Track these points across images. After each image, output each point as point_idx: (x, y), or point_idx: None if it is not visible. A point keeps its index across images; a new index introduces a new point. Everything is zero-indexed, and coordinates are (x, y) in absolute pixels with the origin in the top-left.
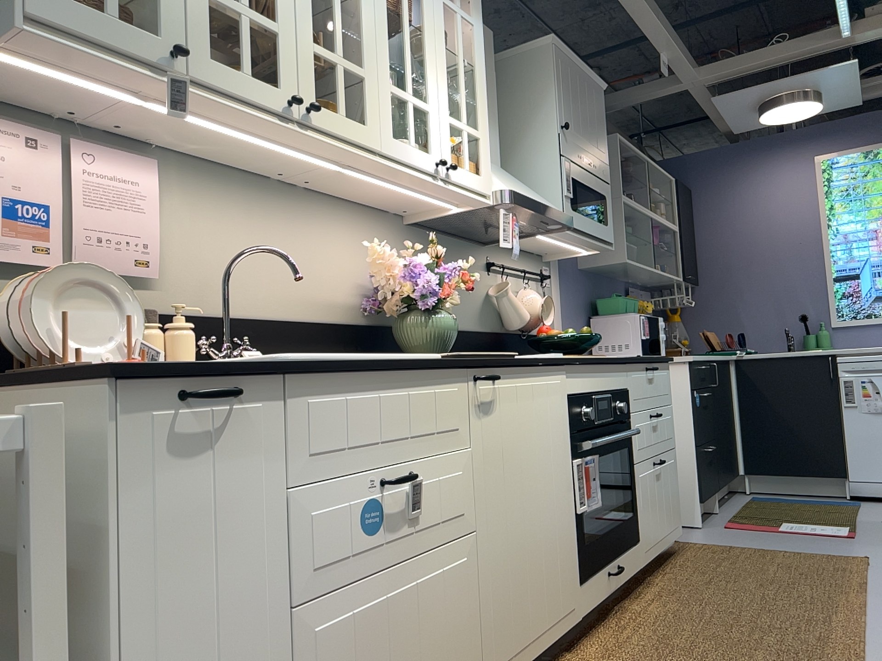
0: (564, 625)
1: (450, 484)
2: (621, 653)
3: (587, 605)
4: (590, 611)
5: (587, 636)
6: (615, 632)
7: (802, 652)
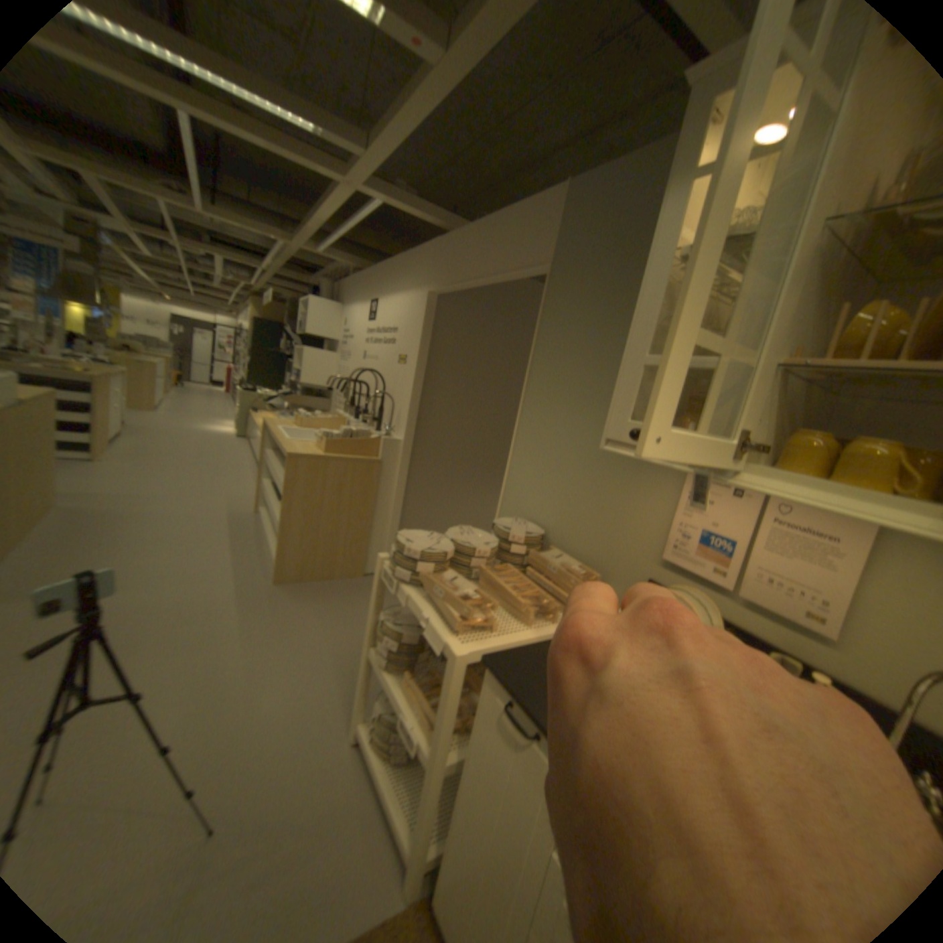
0: None
1: None
2: None
3: None
4: None
5: None
6: None
7: None
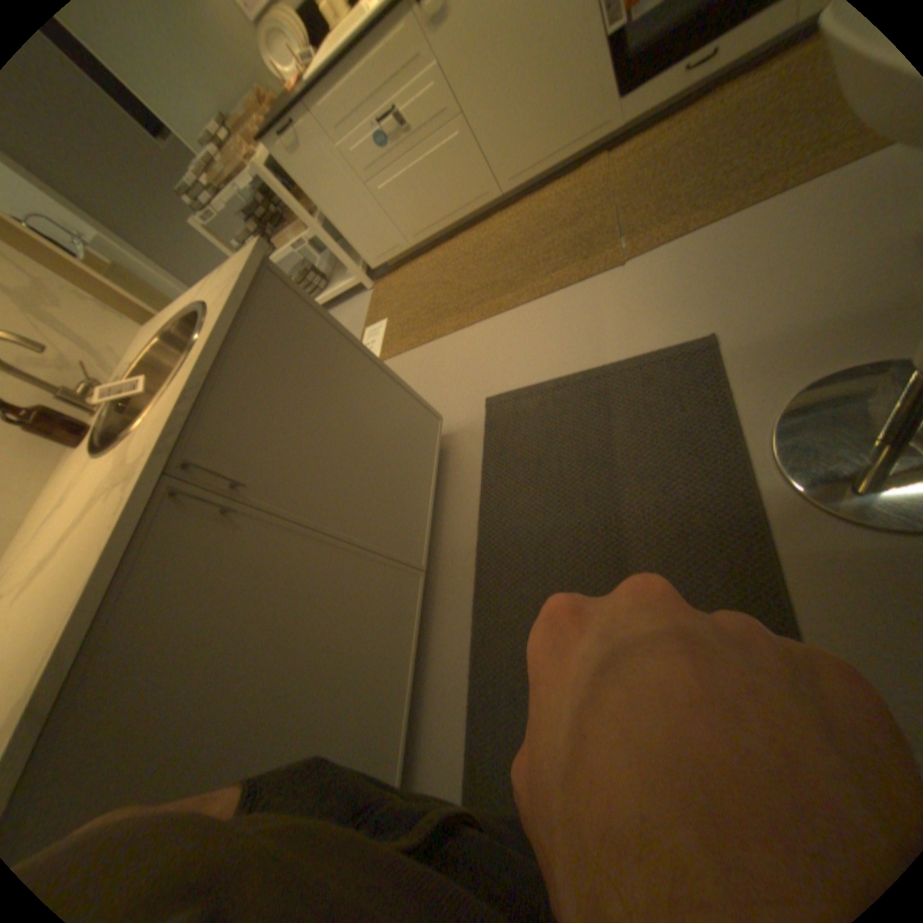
0: (592, 135)
1: (426, 94)
2: (633, 155)
3: (633, 110)
4: (643, 111)
5: (646, 129)
6: (666, 128)
7: (722, 185)
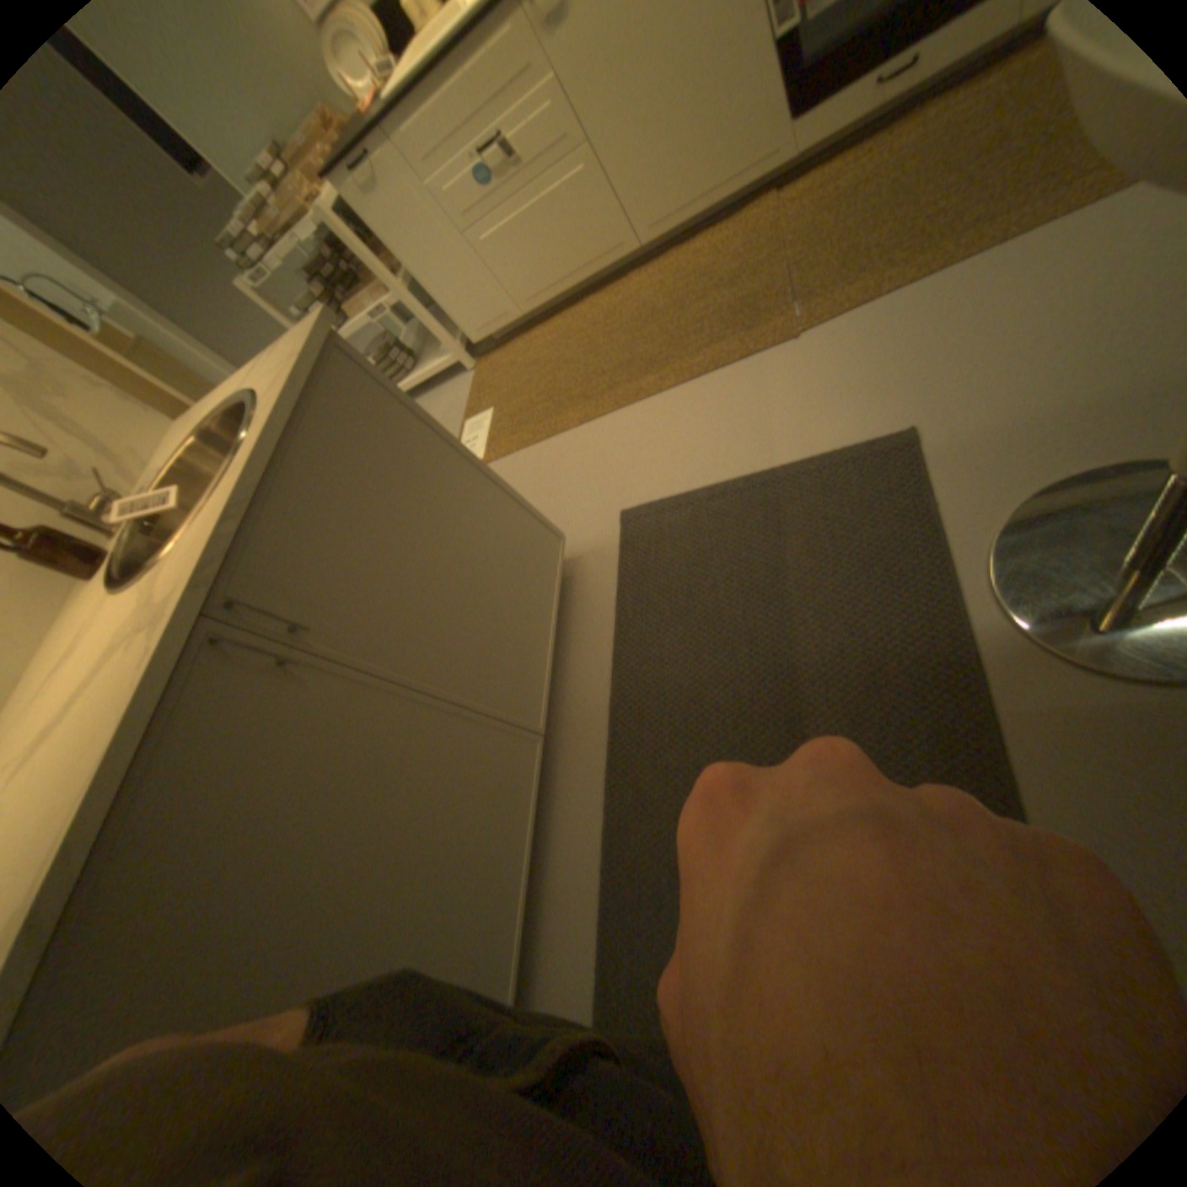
0: (756, 169)
1: (540, 117)
2: (810, 195)
3: (810, 136)
4: (823, 138)
5: (827, 161)
6: (852, 159)
7: (924, 233)
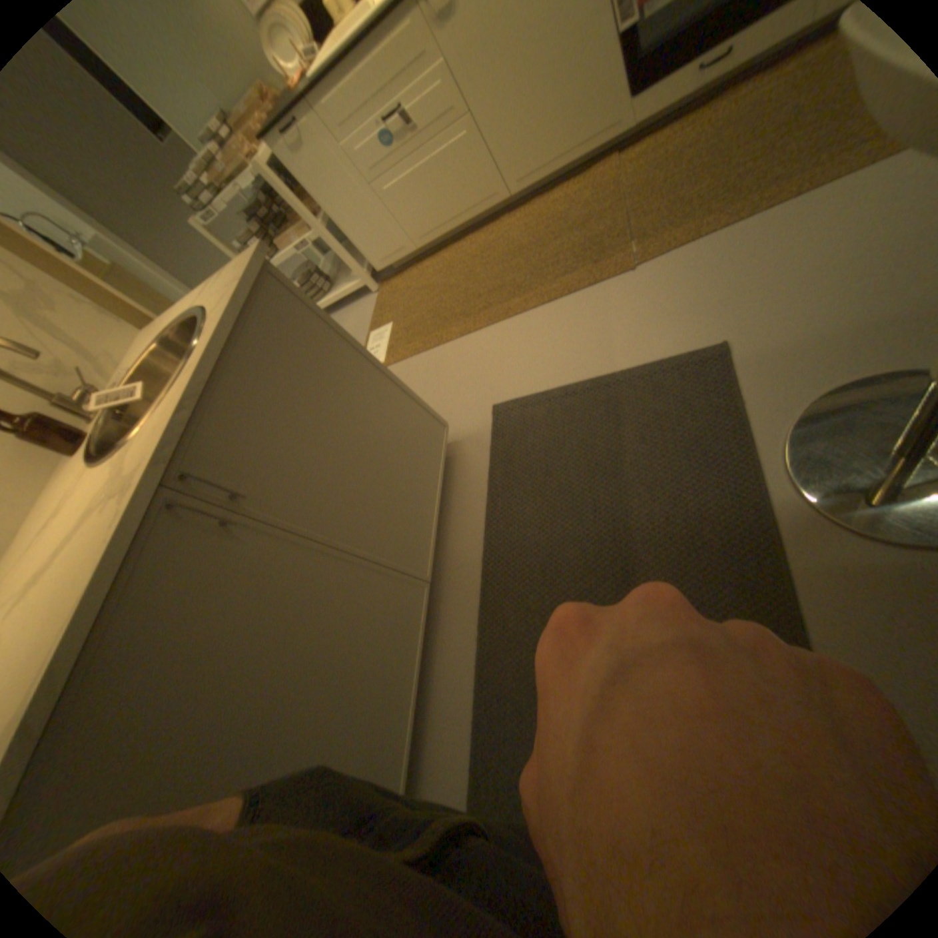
0: (603, 136)
1: (432, 93)
2: (645, 157)
3: (645, 110)
4: (655, 112)
5: (658, 130)
6: (679, 128)
7: (735, 188)
